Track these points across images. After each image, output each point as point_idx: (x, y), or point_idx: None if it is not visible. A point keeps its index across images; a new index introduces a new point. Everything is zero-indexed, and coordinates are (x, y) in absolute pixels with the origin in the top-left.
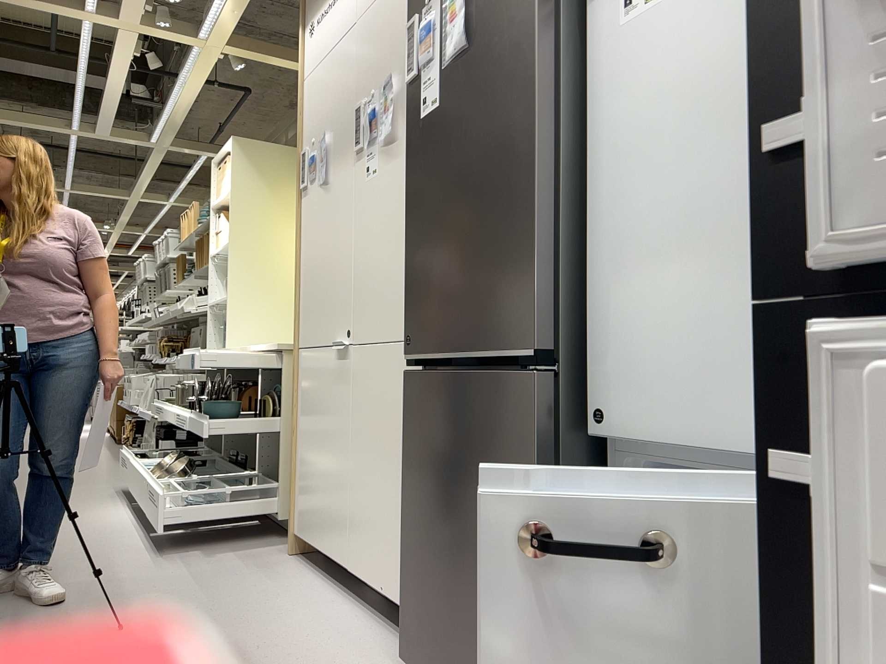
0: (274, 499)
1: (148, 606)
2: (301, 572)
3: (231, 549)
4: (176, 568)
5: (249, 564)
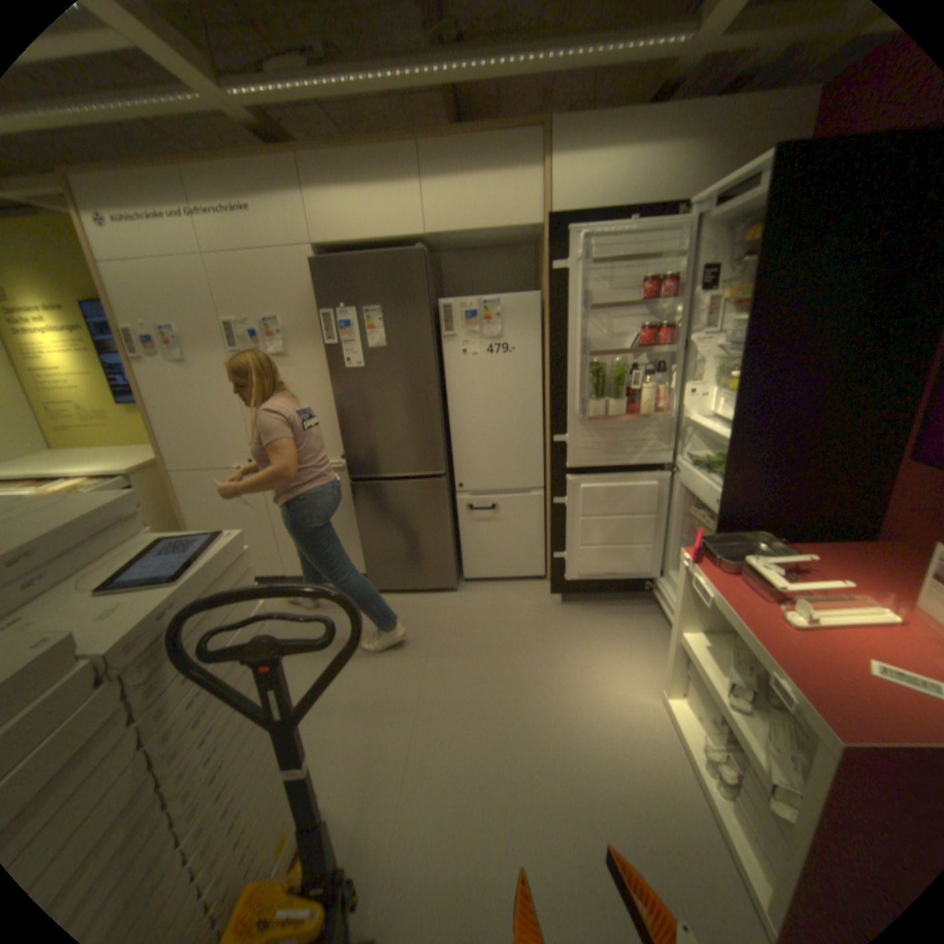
0: None
1: None
2: None
3: None
4: None
5: None
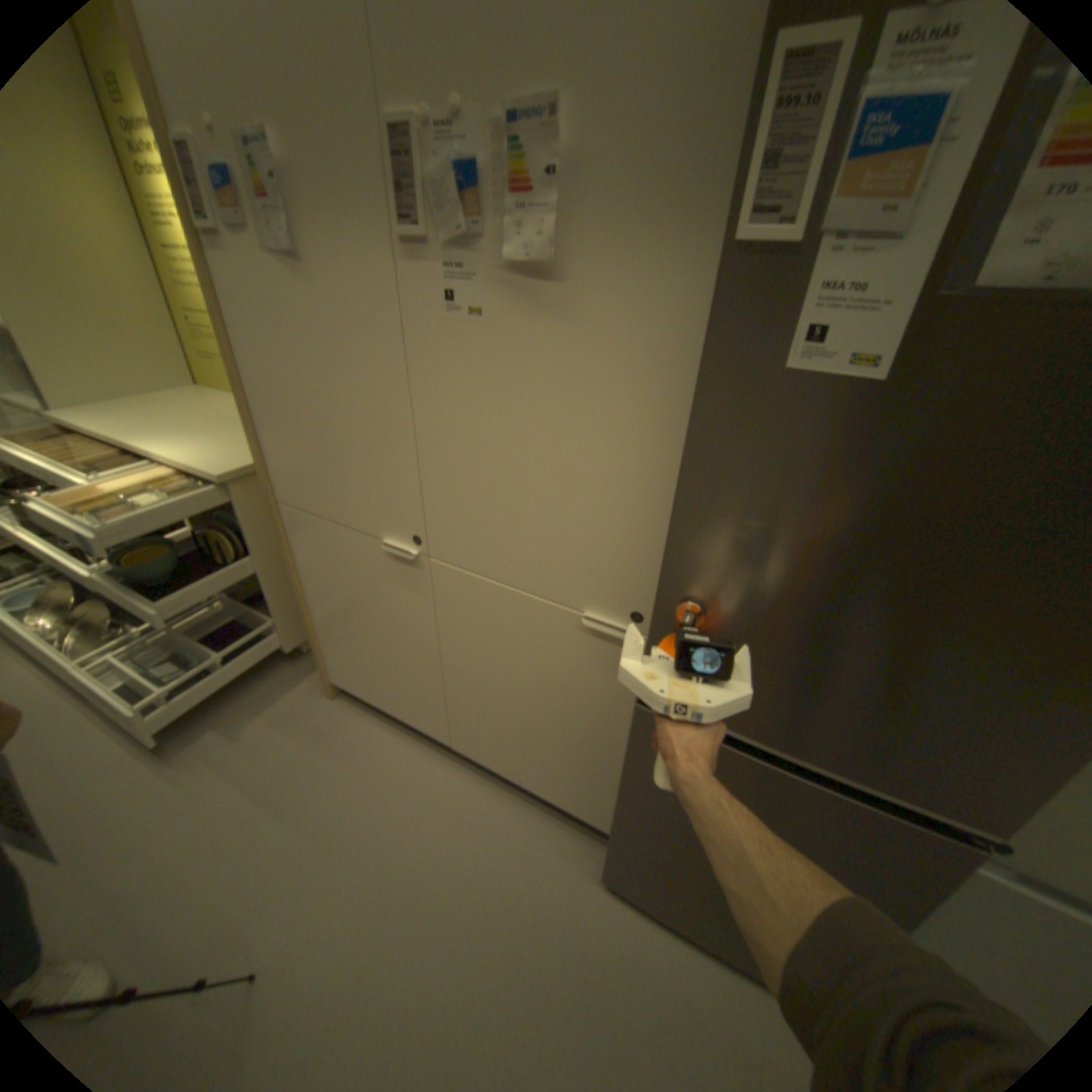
0: (269, 631)
1: (242, 891)
2: (368, 730)
3: (250, 708)
4: (211, 782)
5: (298, 736)
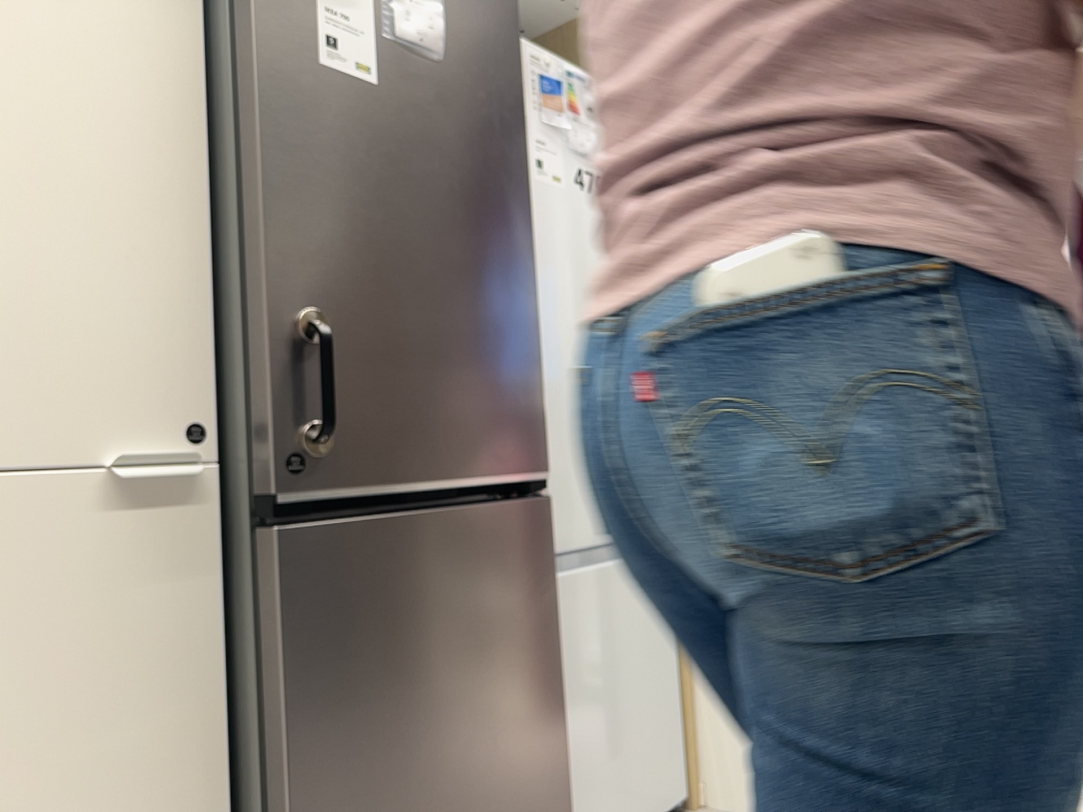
0: None
1: None
2: None
3: None
4: None
5: None
